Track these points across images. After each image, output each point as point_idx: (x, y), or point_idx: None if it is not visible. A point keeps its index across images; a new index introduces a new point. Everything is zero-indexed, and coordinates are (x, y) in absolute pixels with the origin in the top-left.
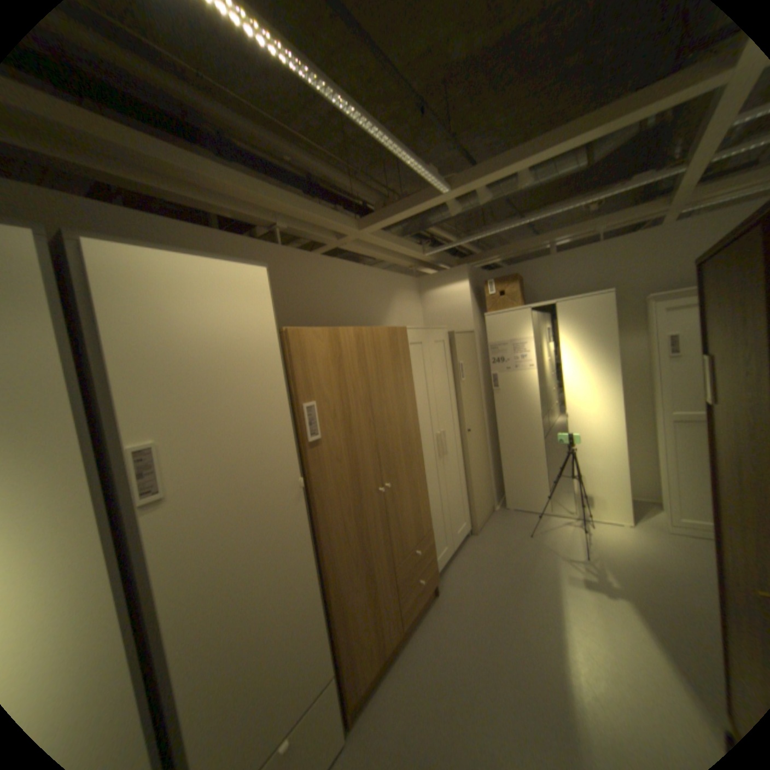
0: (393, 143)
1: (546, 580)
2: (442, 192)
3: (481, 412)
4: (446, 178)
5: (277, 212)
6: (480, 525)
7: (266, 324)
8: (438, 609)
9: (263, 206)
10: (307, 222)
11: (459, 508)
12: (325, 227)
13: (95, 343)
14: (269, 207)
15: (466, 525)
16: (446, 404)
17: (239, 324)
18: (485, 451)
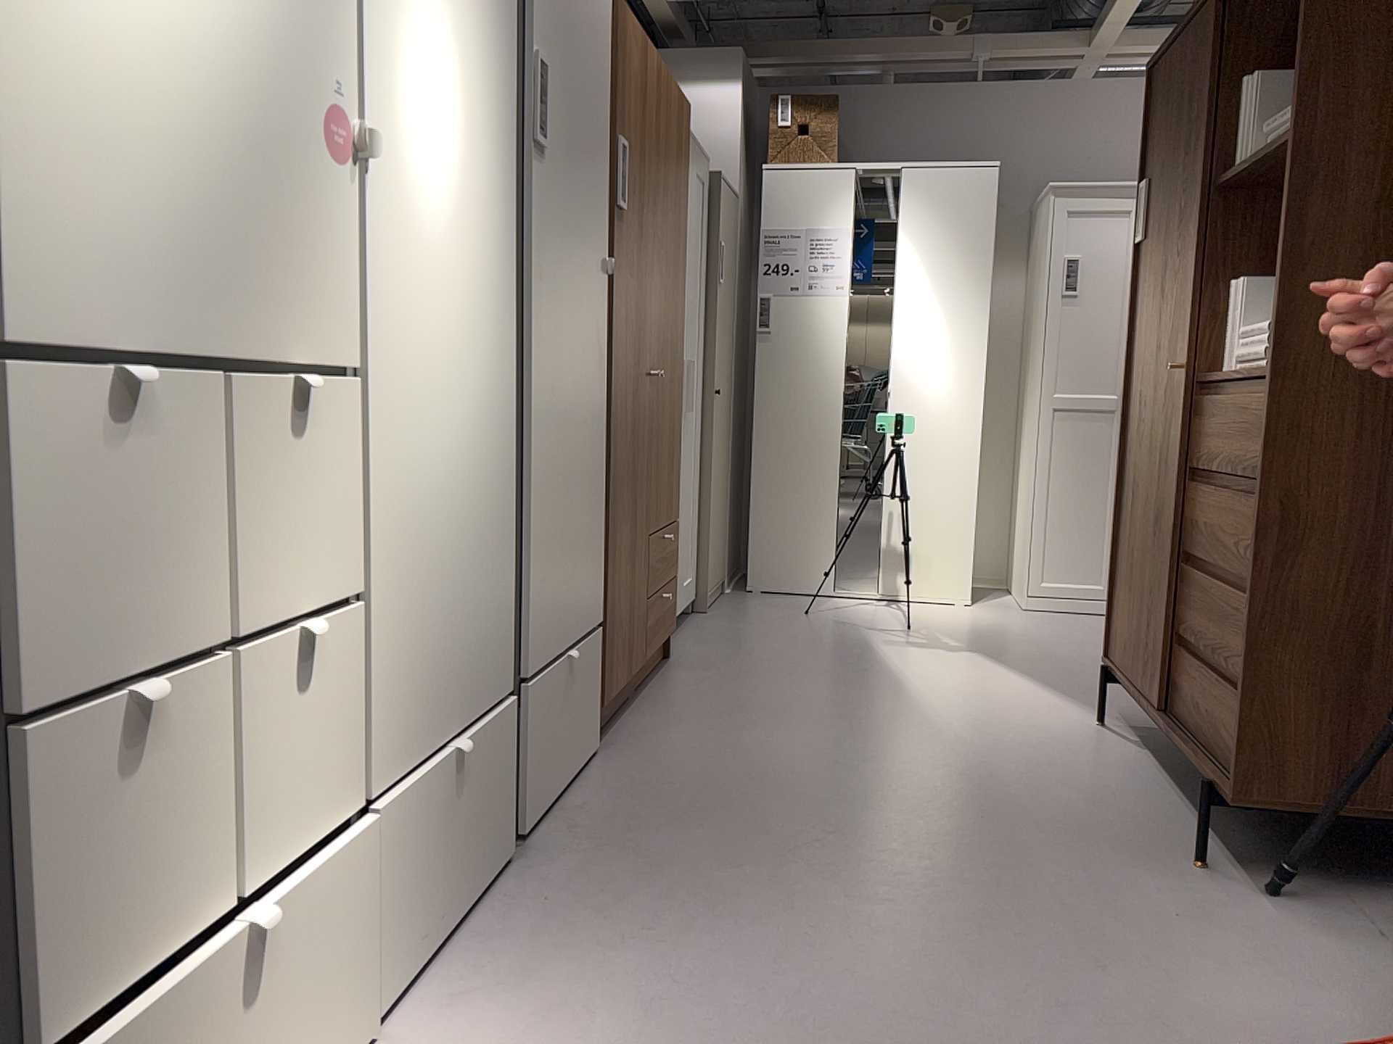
0: None
1: (849, 643)
2: None
3: (731, 369)
4: None
5: None
6: (710, 595)
7: None
8: (674, 668)
9: None
10: None
11: (688, 537)
12: None
13: None
14: None
15: (691, 581)
16: (695, 313)
17: None
18: (728, 456)
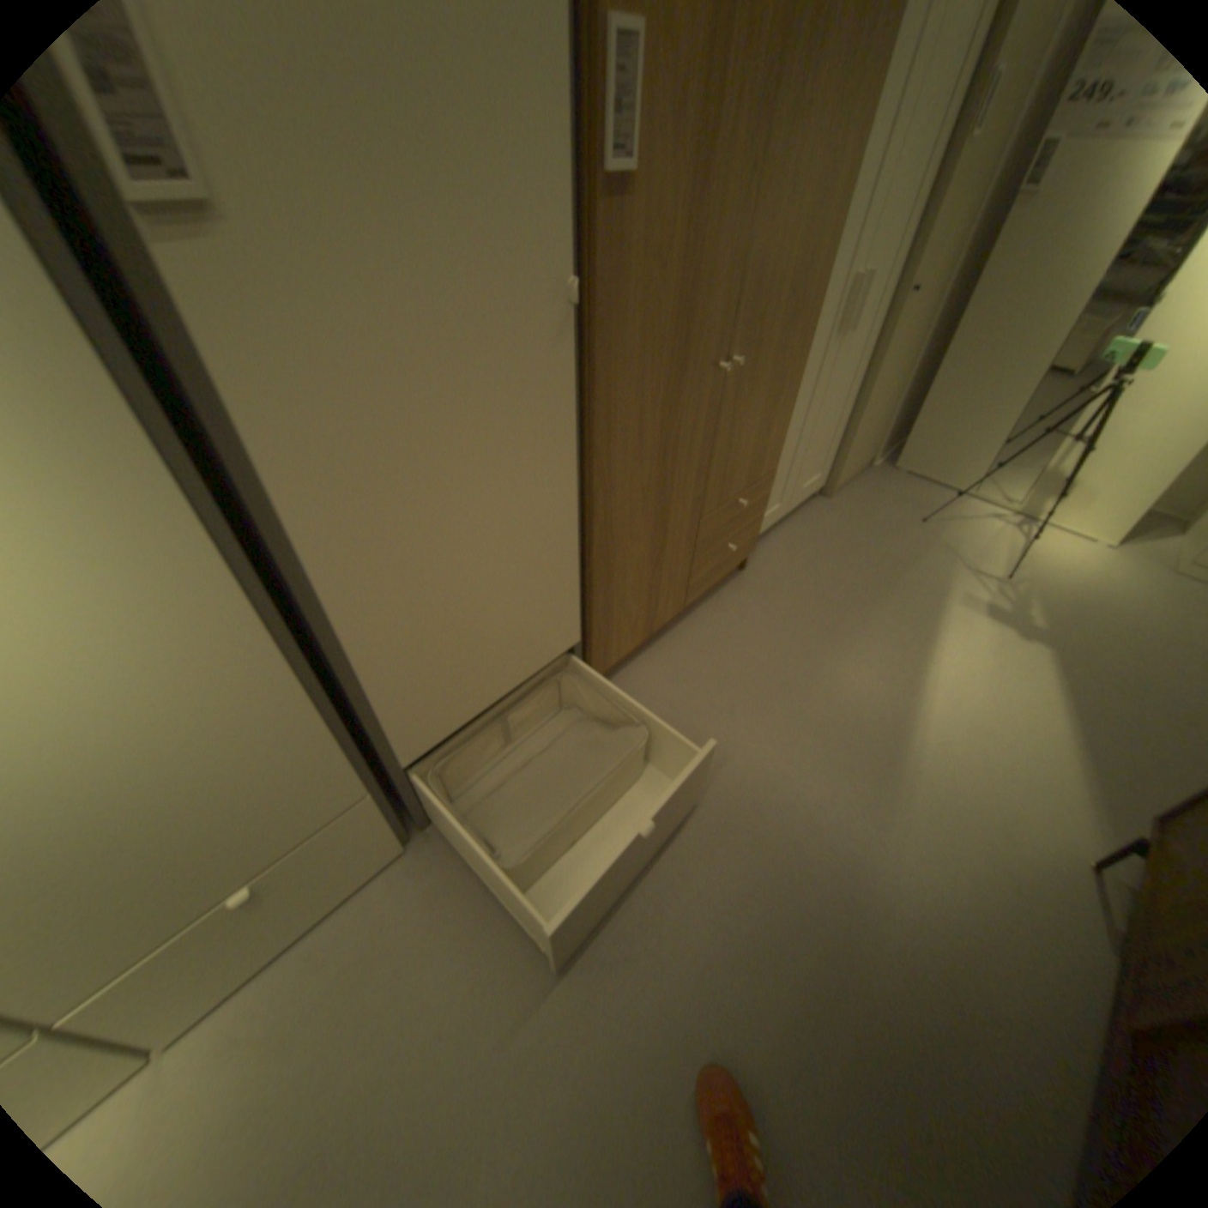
0: None
1: (927, 588)
2: None
3: (959, 247)
4: None
5: None
6: (842, 482)
7: None
8: (739, 585)
9: None
10: None
11: (824, 444)
12: None
13: None
14: None
15: (821, 476)
16: (907, 198)
17: None
18: (918, 347)
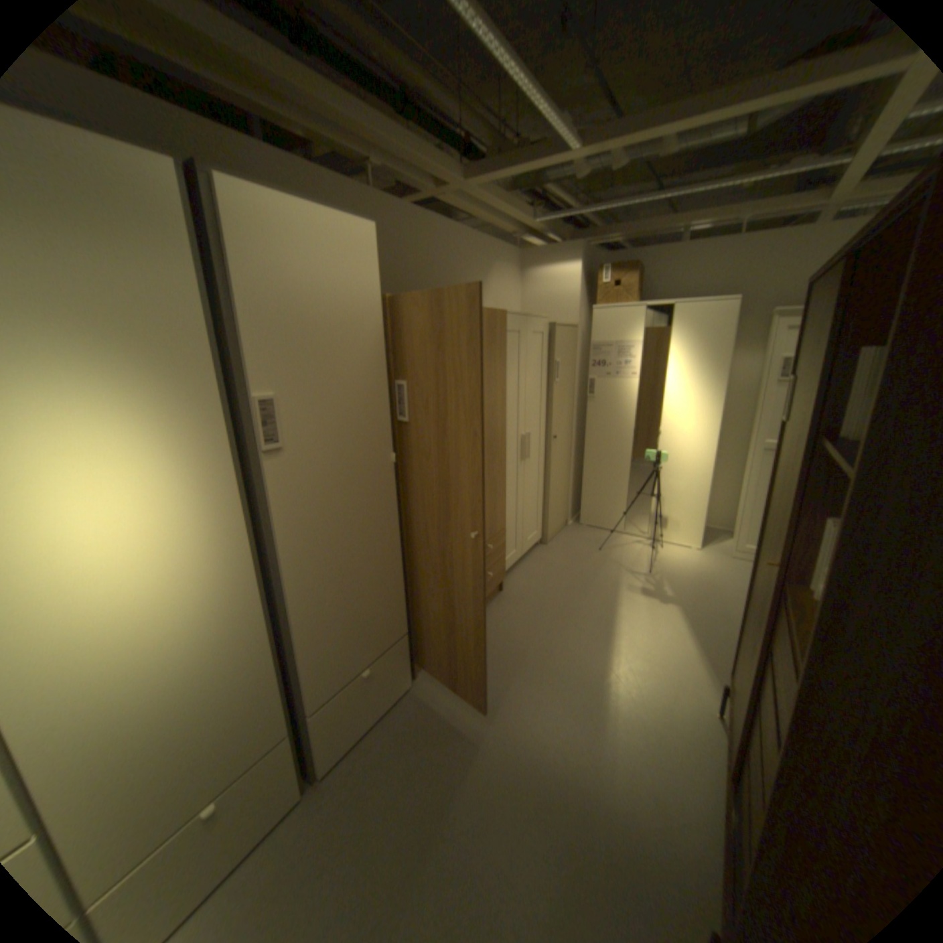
0: (529, 82)
1: (606, 585)
2: (572, 147)
3: (570, 419)
4: (579, 130)
5: (374, 144)
6: (550, 535)
7: (372, 289)
8: (500, 600)
9: (360, 134)
10: (406, 161)
11: (532, 515)
12: (426, 170)
13: (227, 288)
14: (366, 136)
15: (536, 533)
16: (535, 405)
17: (348, 285)
18: (568, 462)
